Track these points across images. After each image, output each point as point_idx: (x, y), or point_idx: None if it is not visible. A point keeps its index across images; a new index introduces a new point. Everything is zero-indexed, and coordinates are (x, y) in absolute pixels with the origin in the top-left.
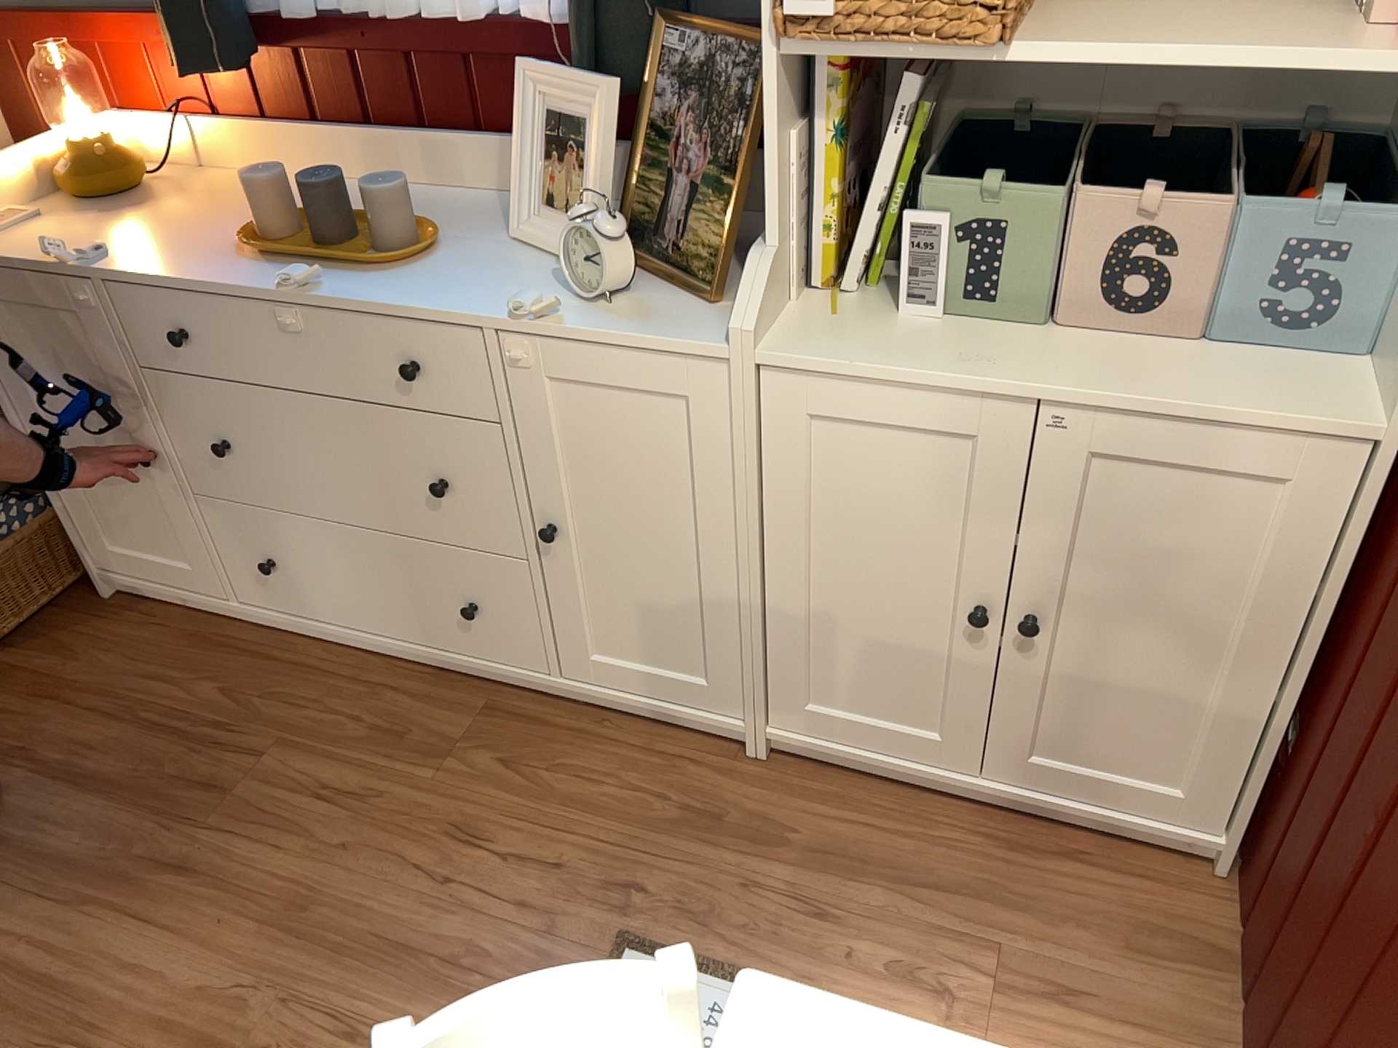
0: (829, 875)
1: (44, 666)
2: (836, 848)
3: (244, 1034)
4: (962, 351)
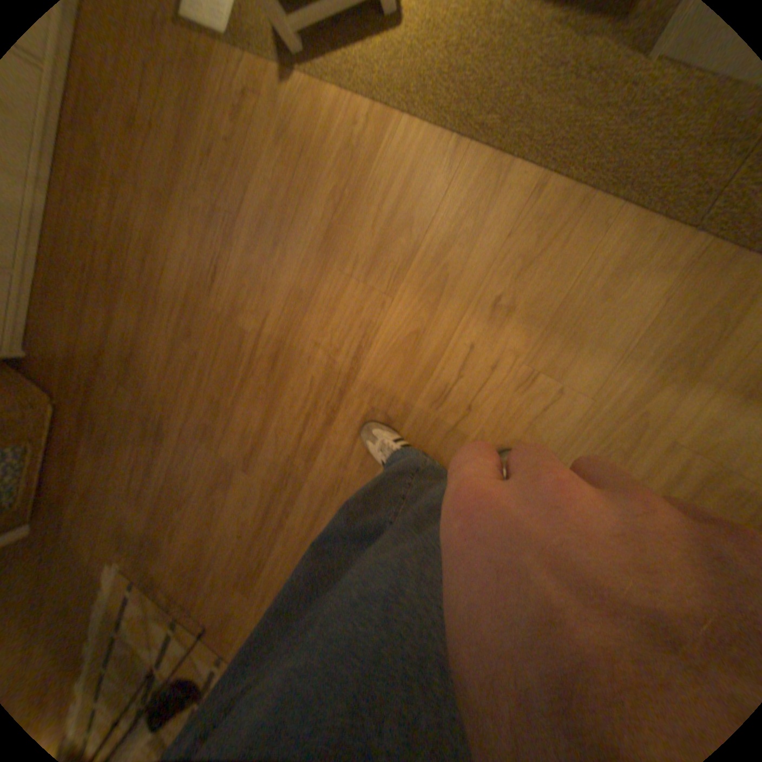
0: None
1: (53, 375)
2: None
3: (204, 206)
4: None
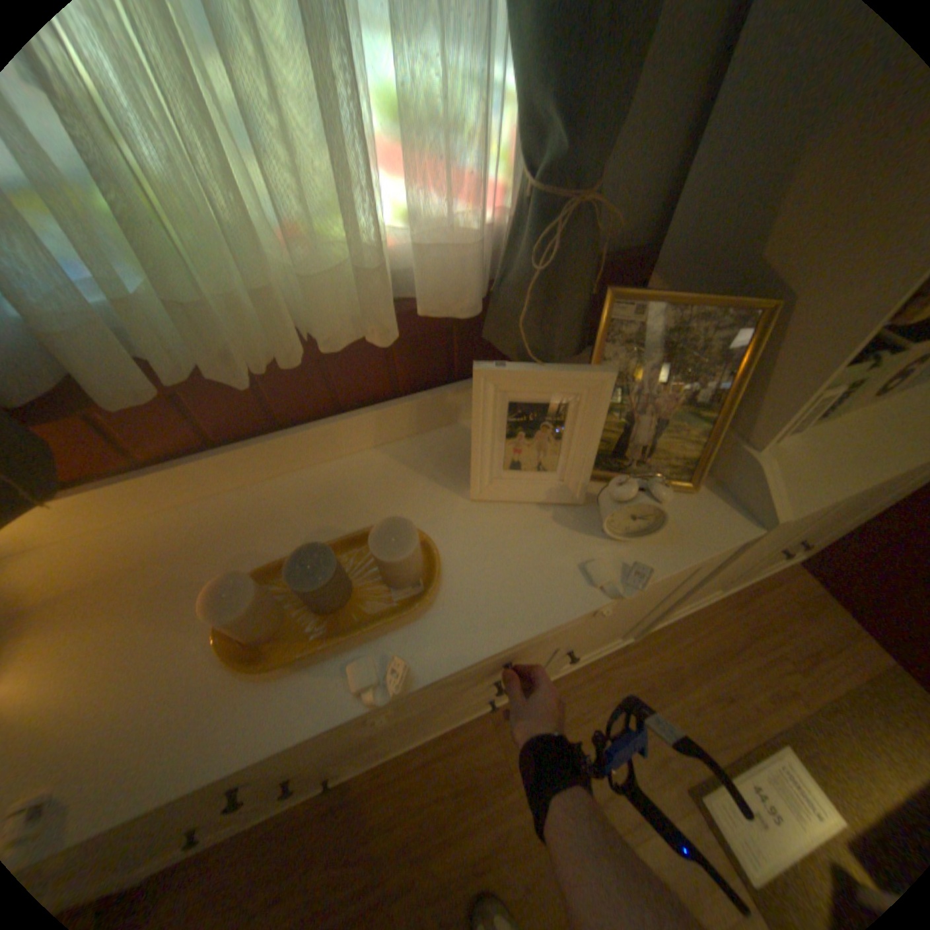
0: (718, 681)
1: None
2: (705, 665)
3: None
4: (846, 453)
